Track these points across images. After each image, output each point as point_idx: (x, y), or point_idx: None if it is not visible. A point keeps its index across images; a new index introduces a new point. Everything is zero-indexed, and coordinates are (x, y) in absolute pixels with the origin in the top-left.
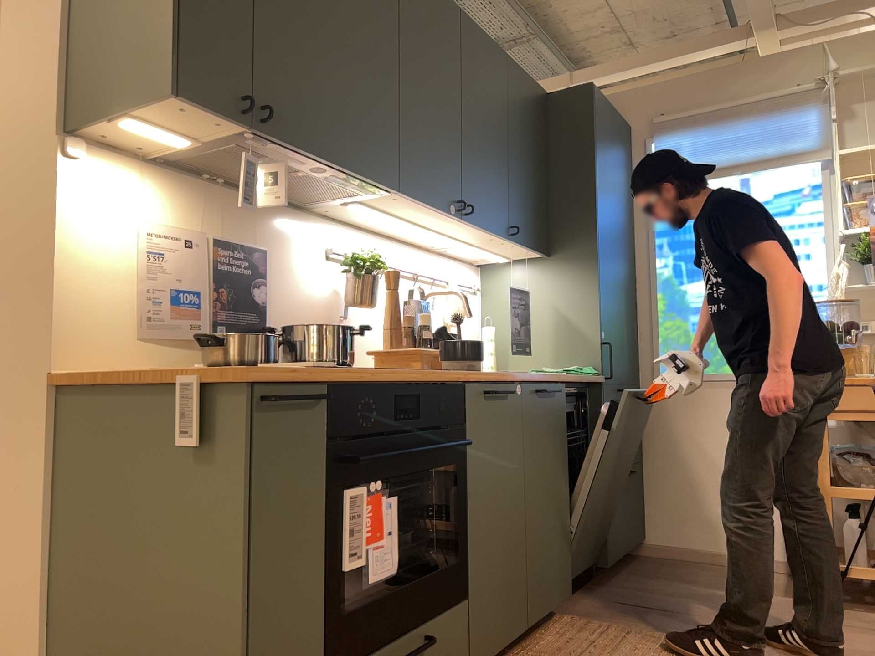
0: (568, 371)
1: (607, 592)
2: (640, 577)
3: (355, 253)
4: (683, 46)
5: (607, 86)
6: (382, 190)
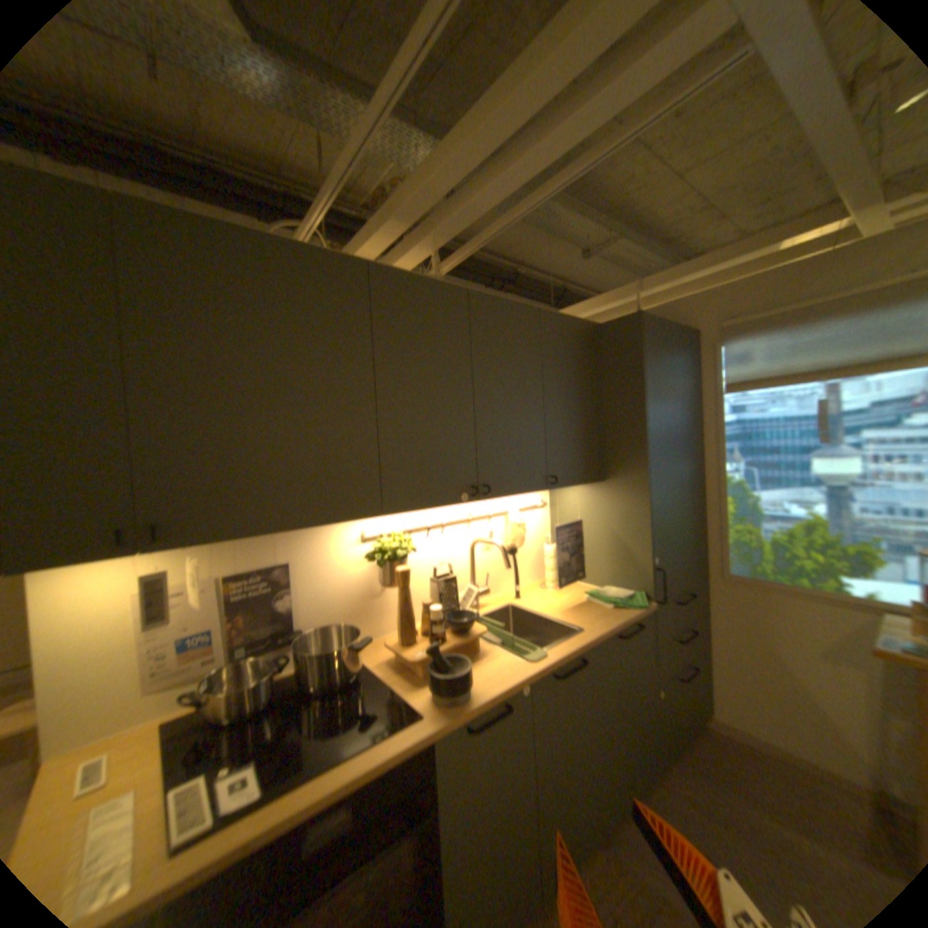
0: (615, 601)
1: (657, 803)
2: (698, 777)
3: (383, 540)
4: (759, 236)
5: (677, 286)
6: (369, 513)
